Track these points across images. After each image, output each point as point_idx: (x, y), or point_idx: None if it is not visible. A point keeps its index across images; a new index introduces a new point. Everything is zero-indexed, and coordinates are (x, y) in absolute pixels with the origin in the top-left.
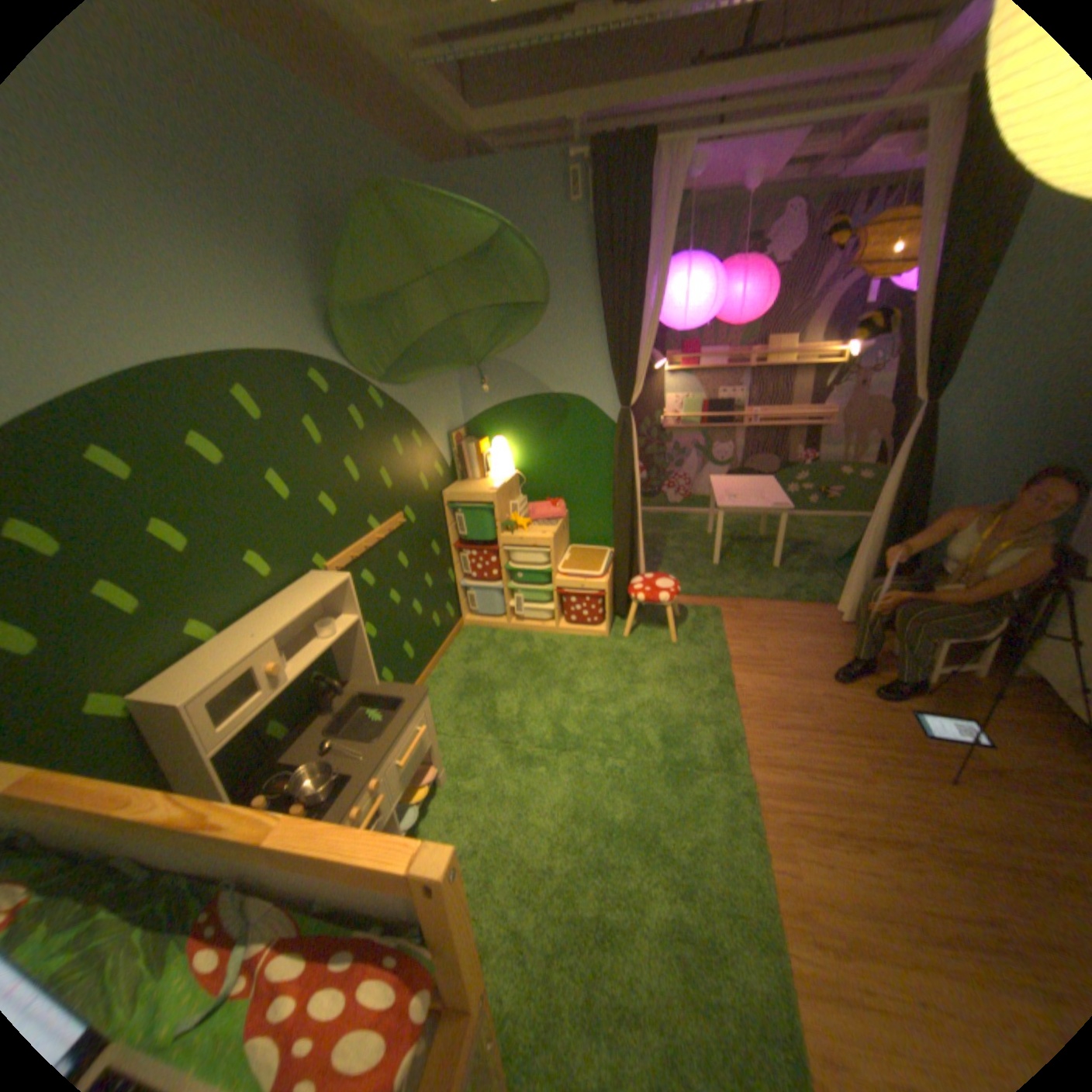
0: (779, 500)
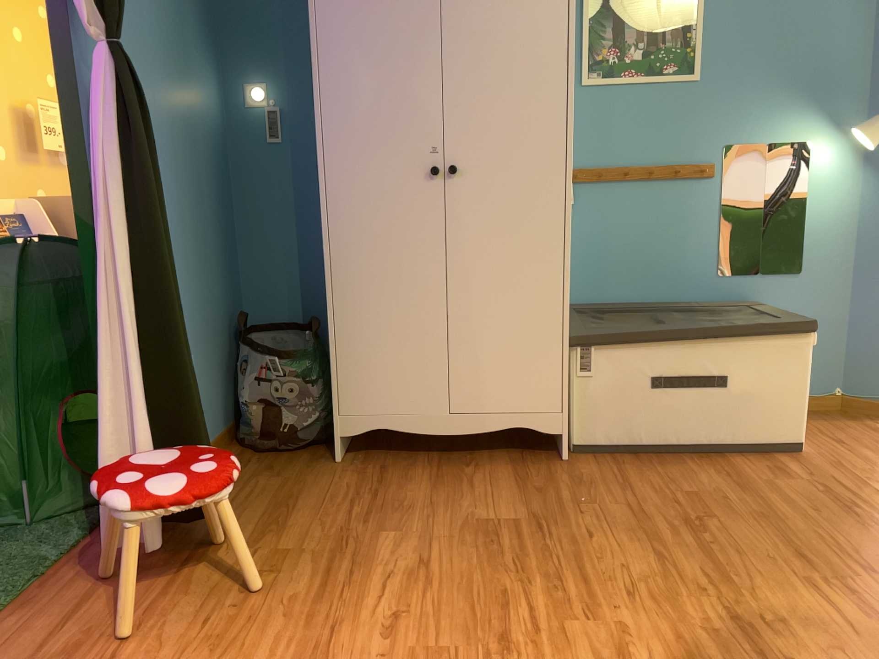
0: None
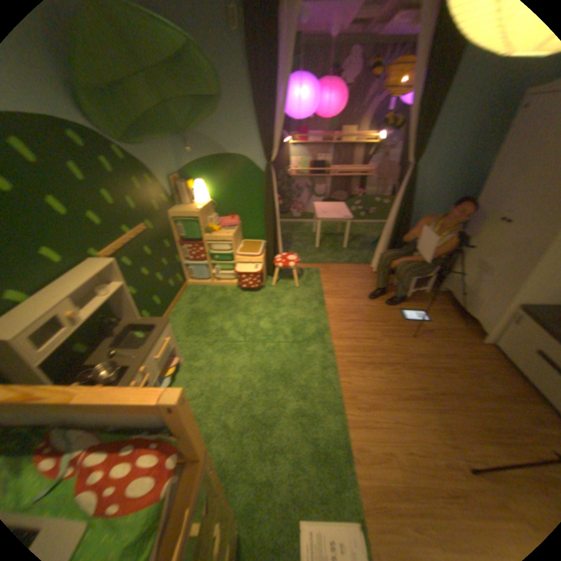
0: (347, 214)
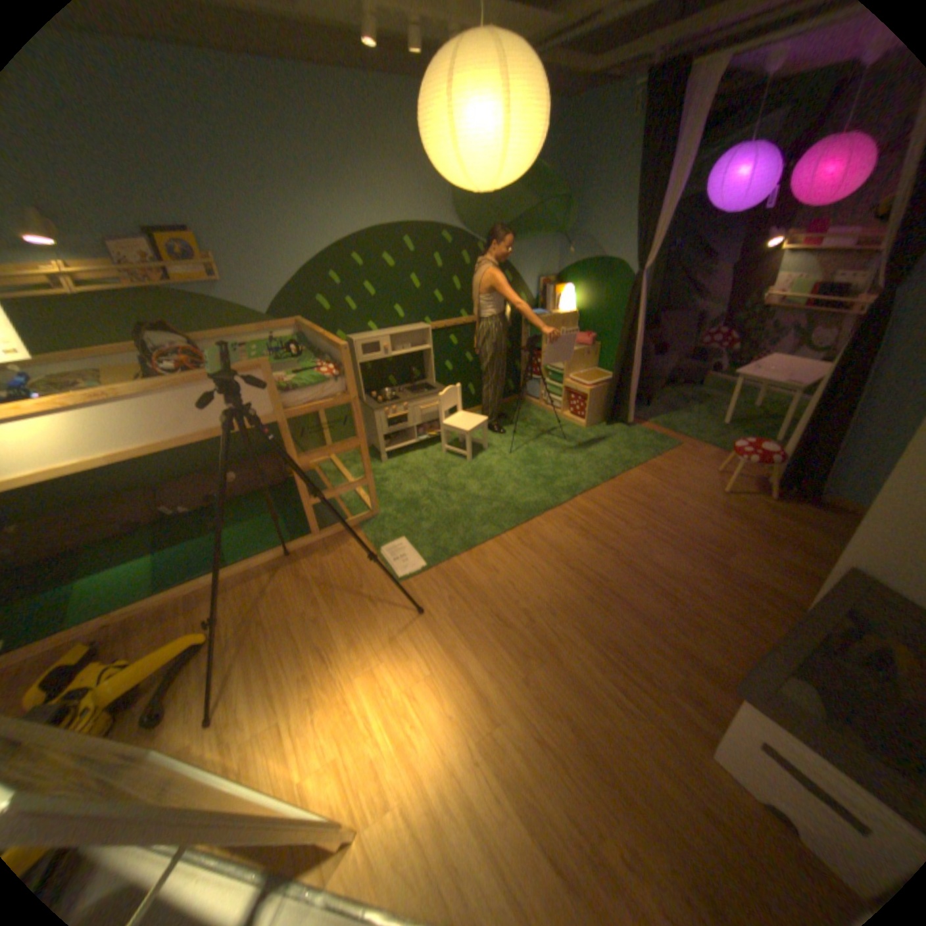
0: (807, 381)
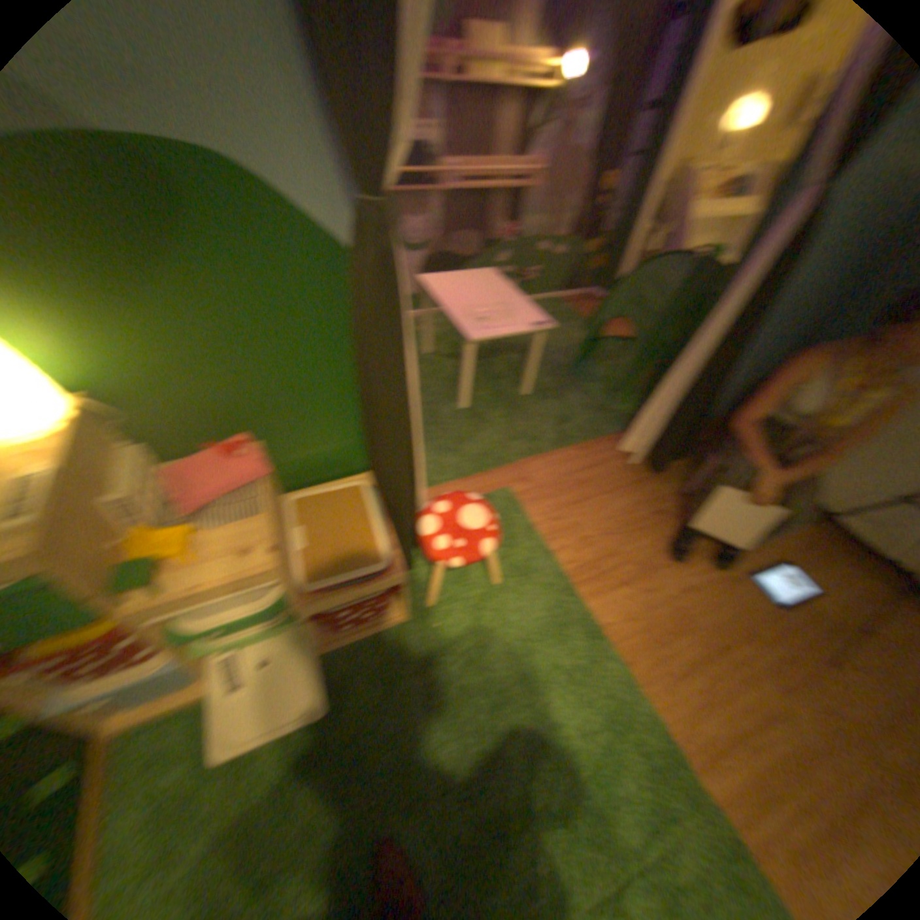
0: (532, 312)
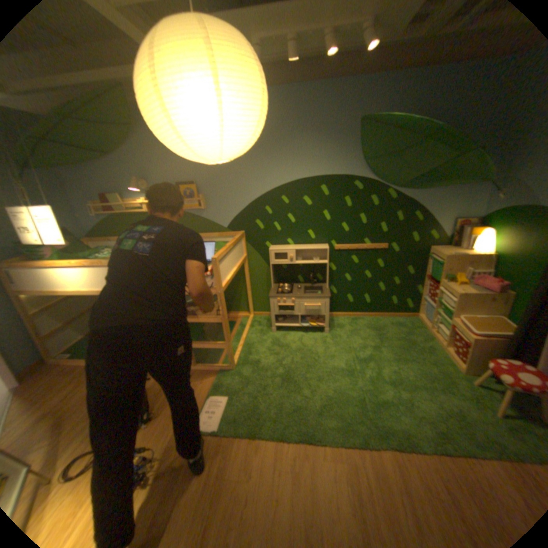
0: None
